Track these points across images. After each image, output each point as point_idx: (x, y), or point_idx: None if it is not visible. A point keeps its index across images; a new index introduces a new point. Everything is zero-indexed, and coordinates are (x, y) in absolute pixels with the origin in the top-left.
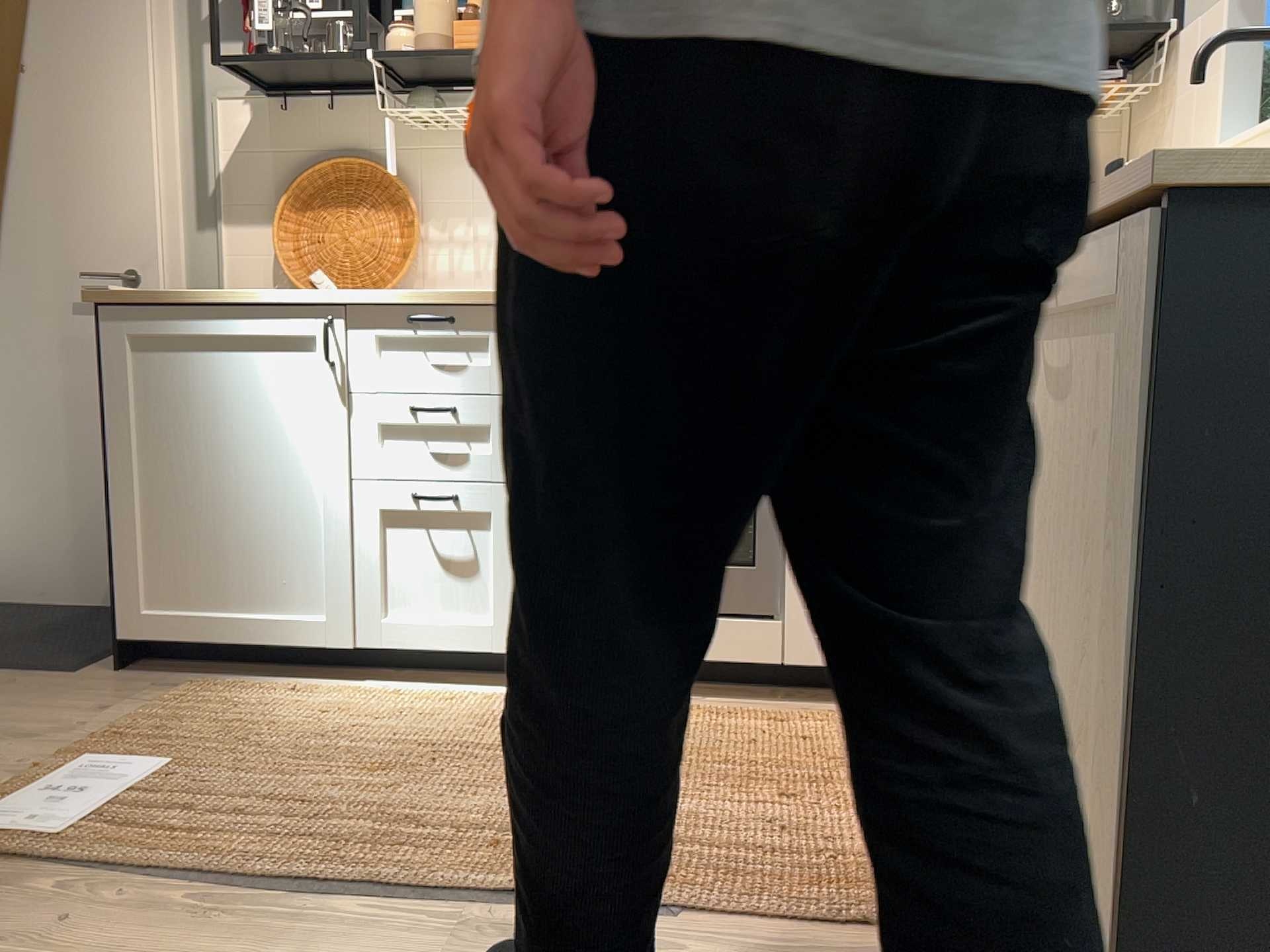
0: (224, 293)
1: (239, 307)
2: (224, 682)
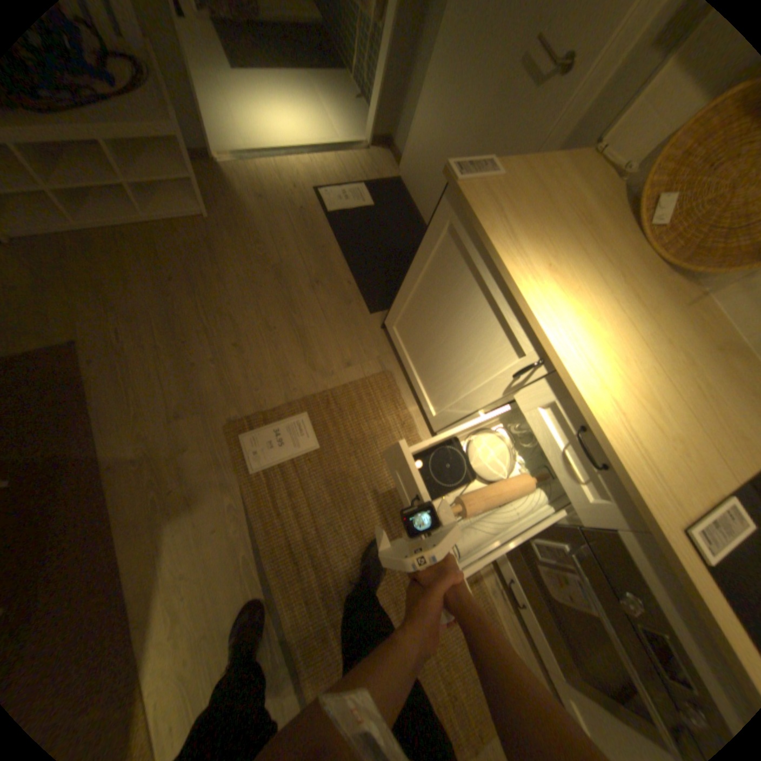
0: (507, 267)
1: (509, 283)
2: (397, 381)
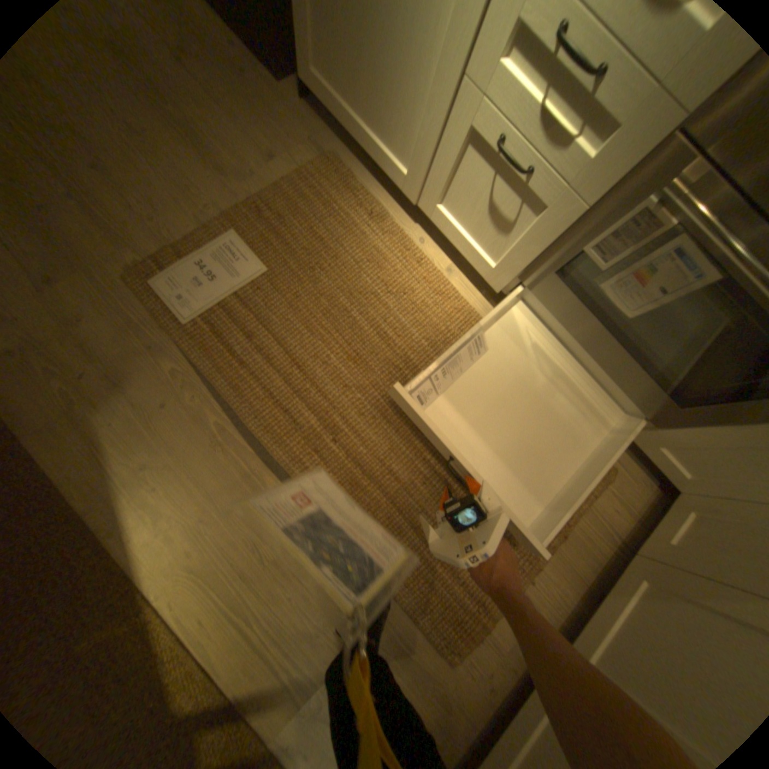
0: None
1: None
2: (347, 162)
